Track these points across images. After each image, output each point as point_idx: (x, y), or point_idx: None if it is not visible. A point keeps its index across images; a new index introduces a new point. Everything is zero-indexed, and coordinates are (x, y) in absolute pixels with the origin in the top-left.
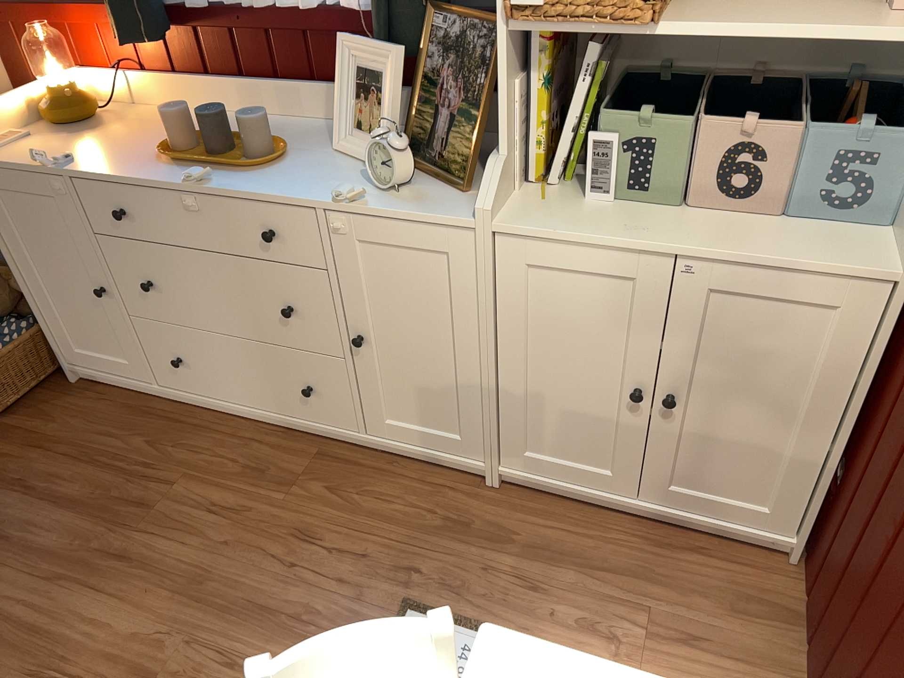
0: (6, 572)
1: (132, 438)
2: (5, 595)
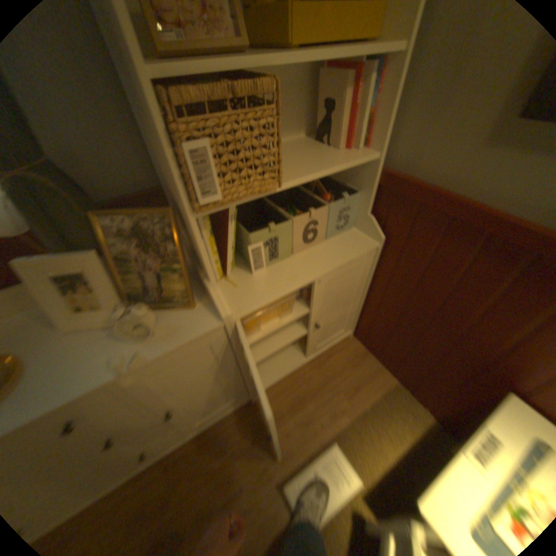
0: None
1: None
2: None
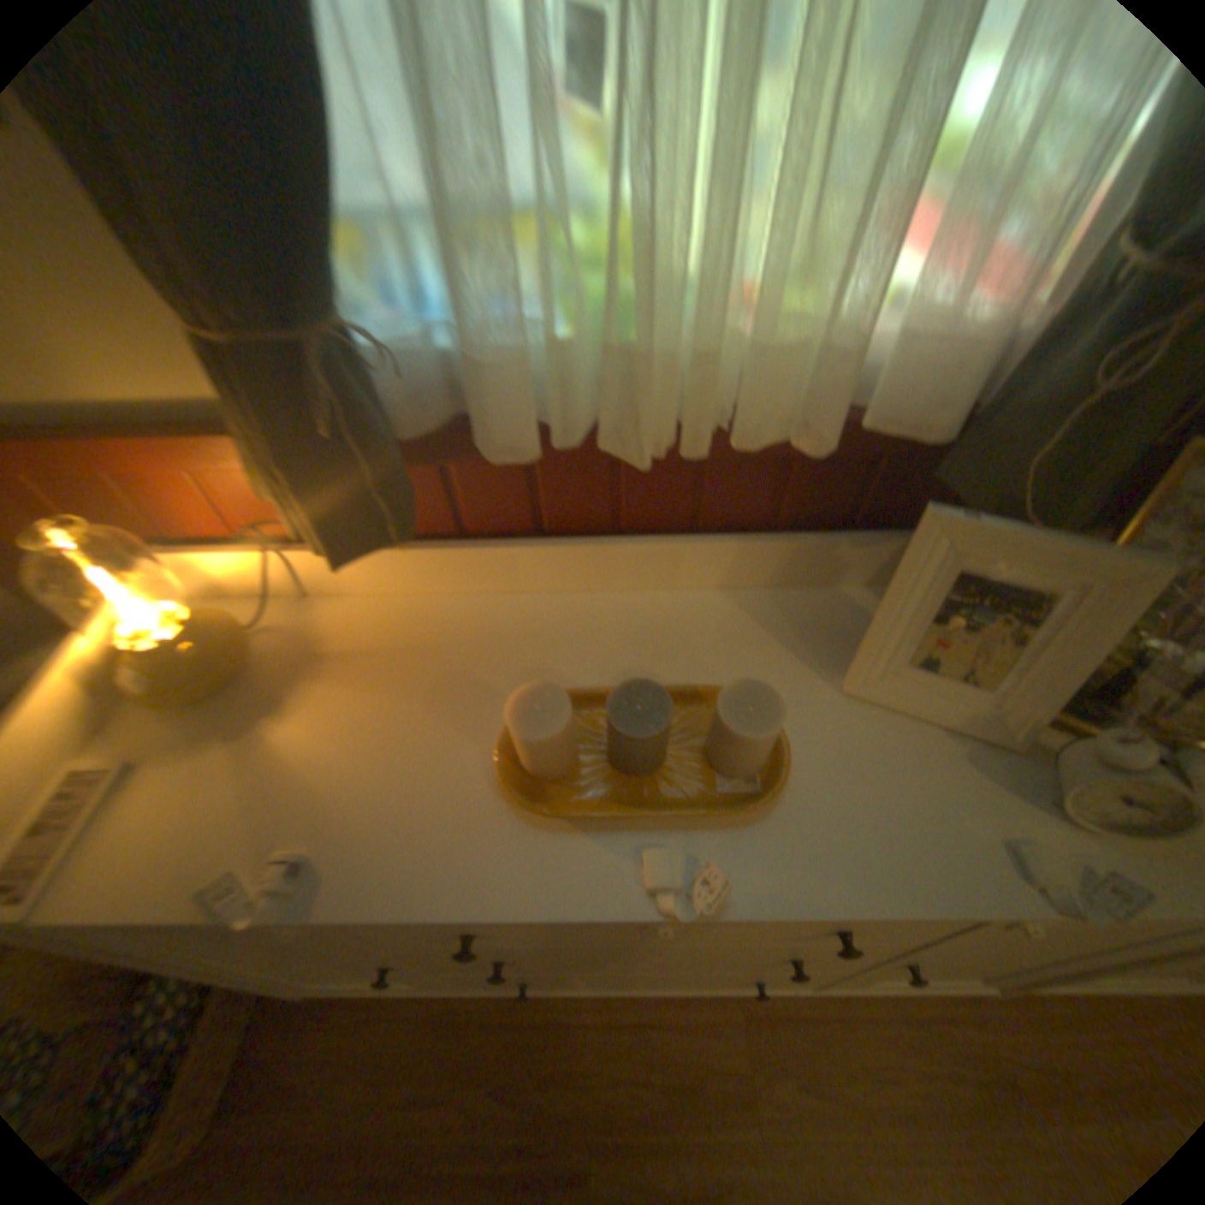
0: None
1: (462, 1095)
2: None
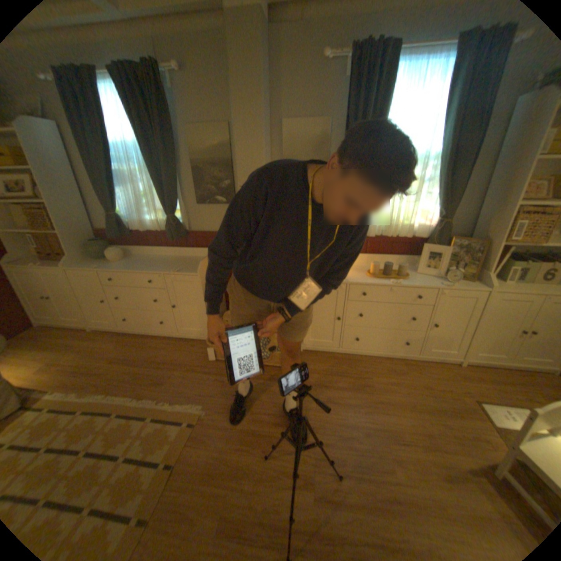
0: (349, 415)
1: (341, 367)
2: (357, 422)
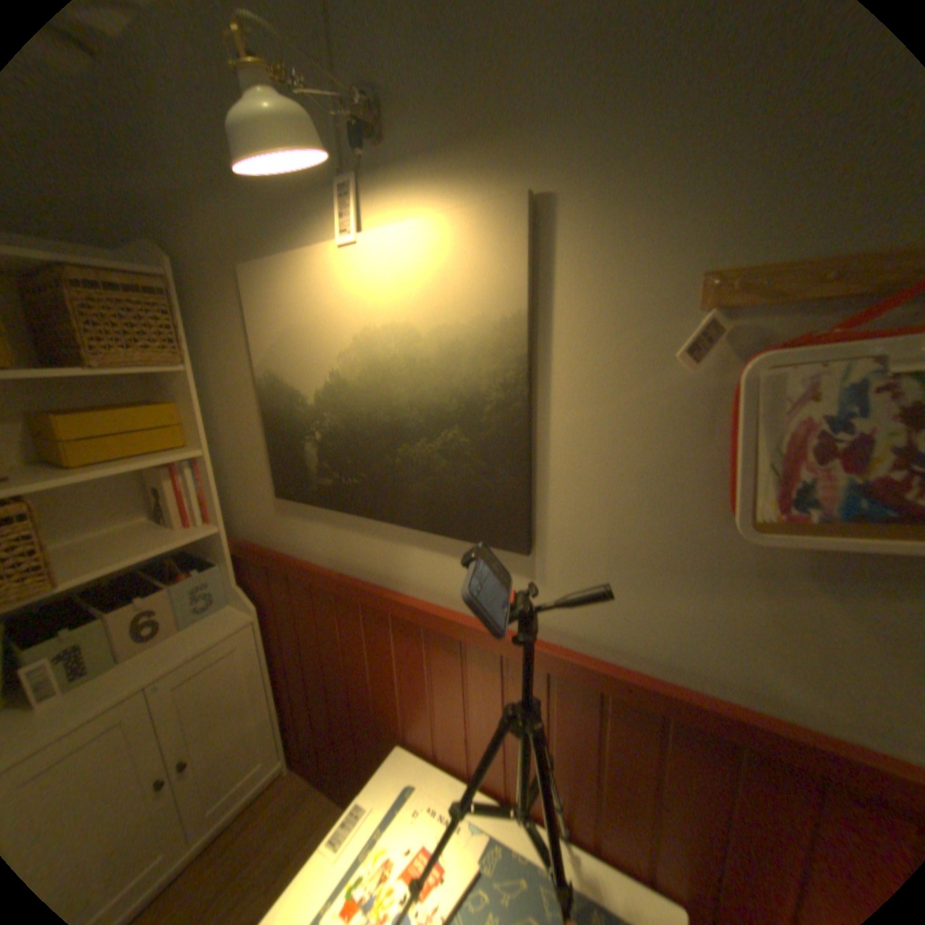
0: None
1: None
2: None
